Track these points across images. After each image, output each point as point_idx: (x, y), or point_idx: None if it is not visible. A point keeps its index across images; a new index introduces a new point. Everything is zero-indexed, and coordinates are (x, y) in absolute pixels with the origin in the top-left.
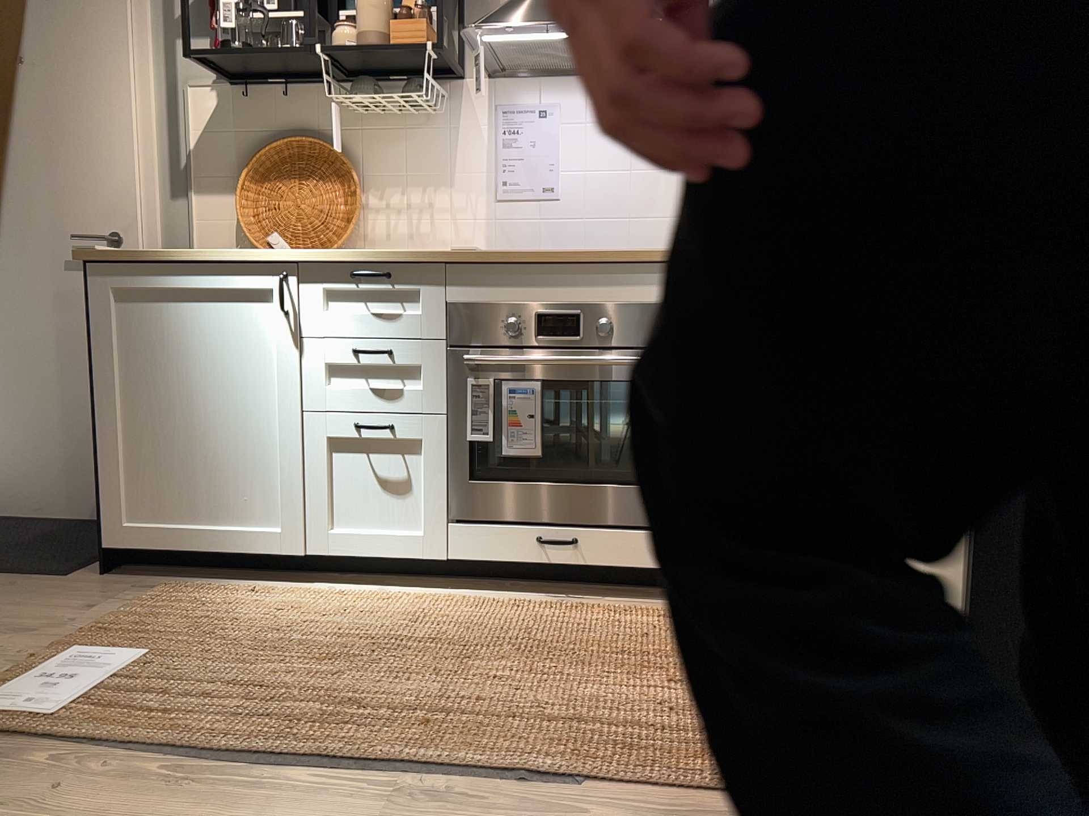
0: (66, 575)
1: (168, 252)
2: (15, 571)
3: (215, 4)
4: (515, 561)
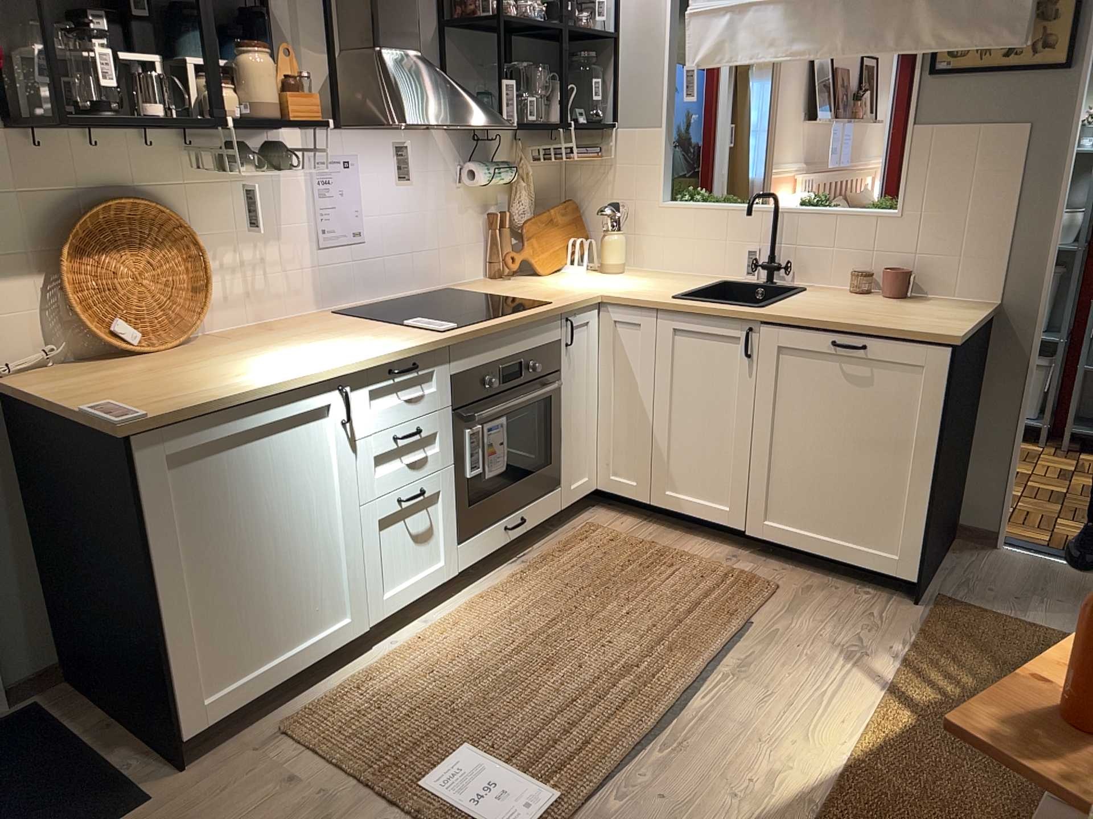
0: (145, 799)
1: (214, 394)
2: None
3: None
4: (494, 550)
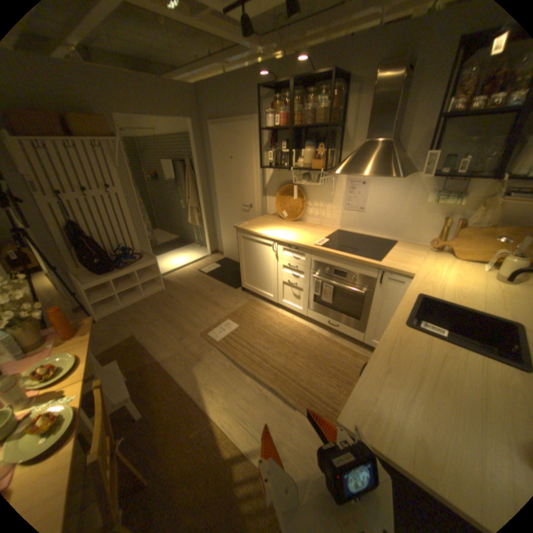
0: (236, 288)
1: (251, 229)
2: (228, 284)
3: (272, 141)
4: (322, 322)
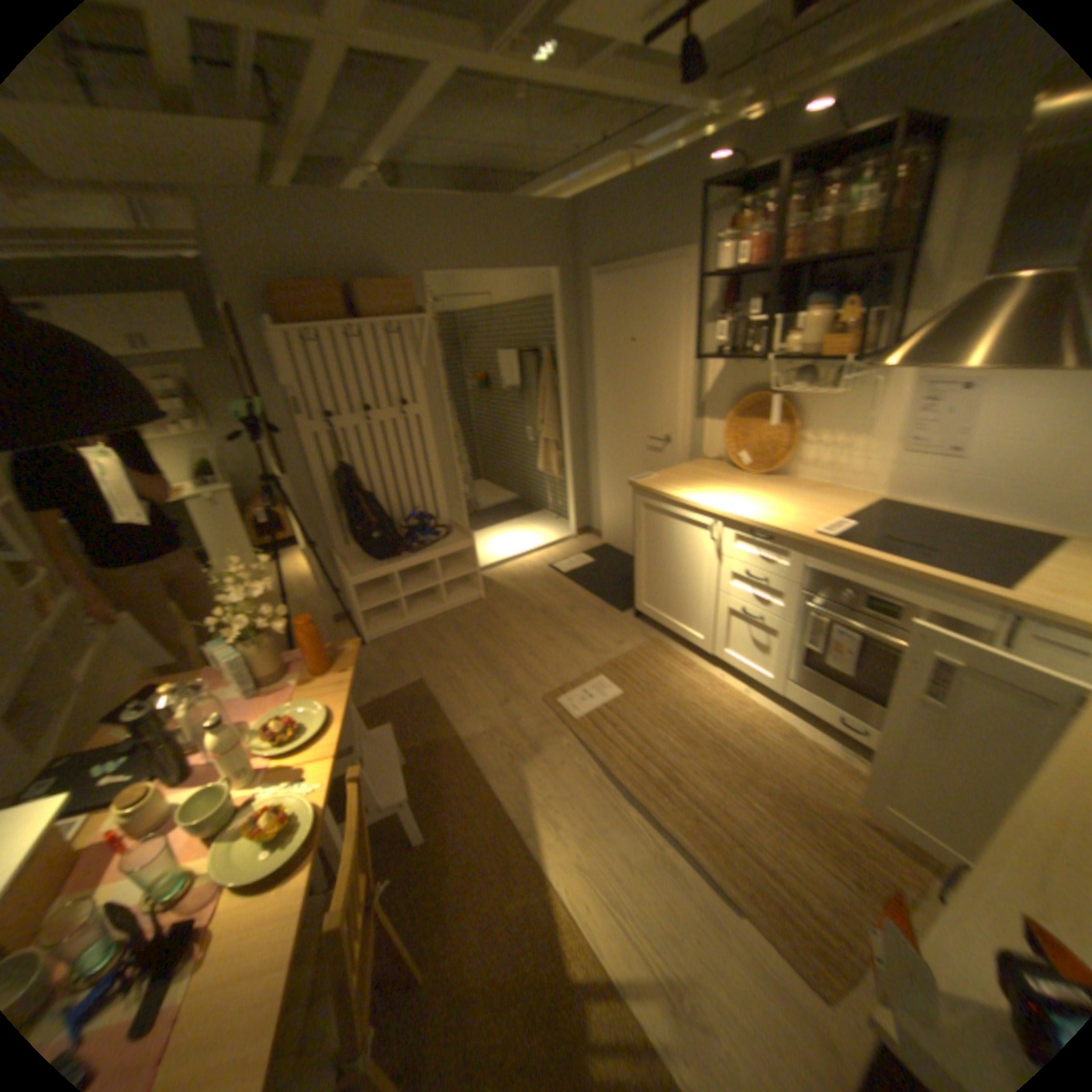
0: (623, 612)
1: (667, 489)
2: (608, 601)
3: (730, 299)
4: (824, 719)
